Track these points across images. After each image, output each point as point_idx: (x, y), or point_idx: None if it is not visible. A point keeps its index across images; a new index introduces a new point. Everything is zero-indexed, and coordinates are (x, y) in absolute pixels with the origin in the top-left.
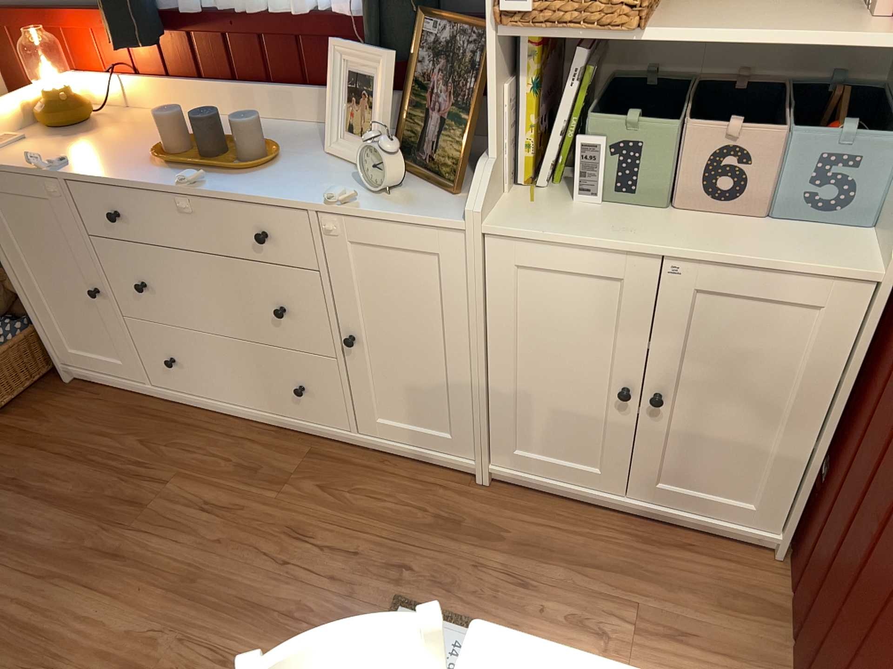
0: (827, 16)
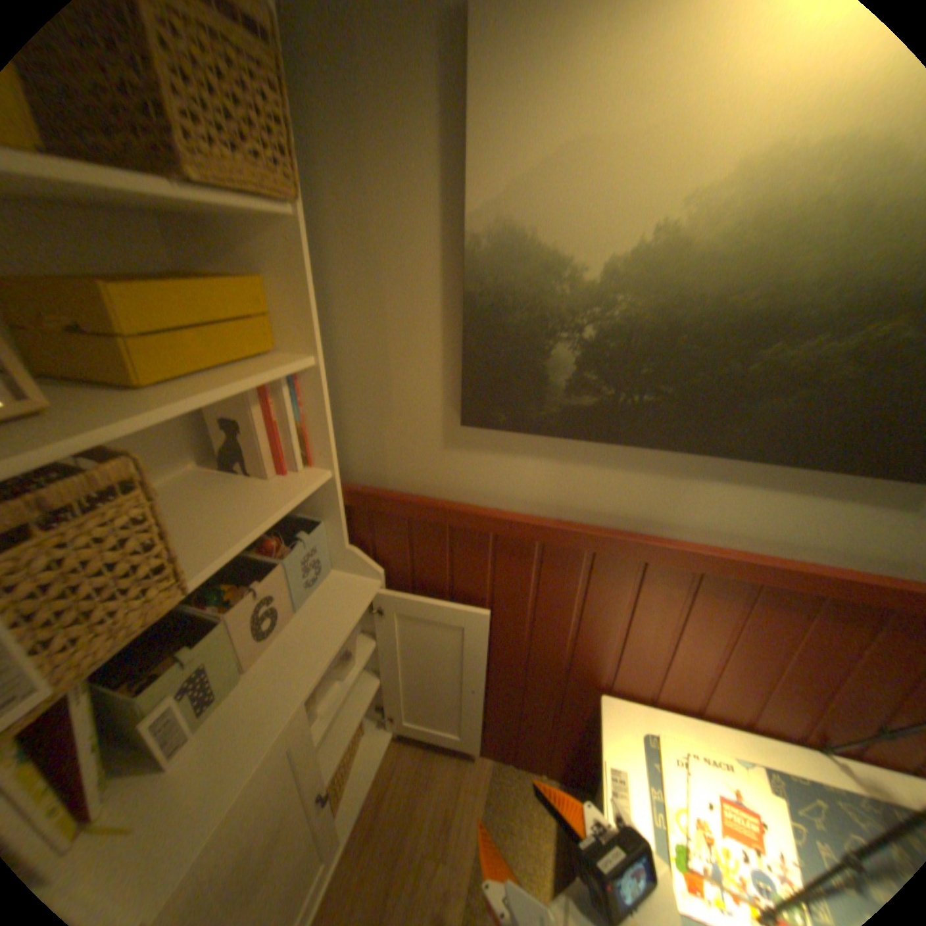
0: (229, 485)
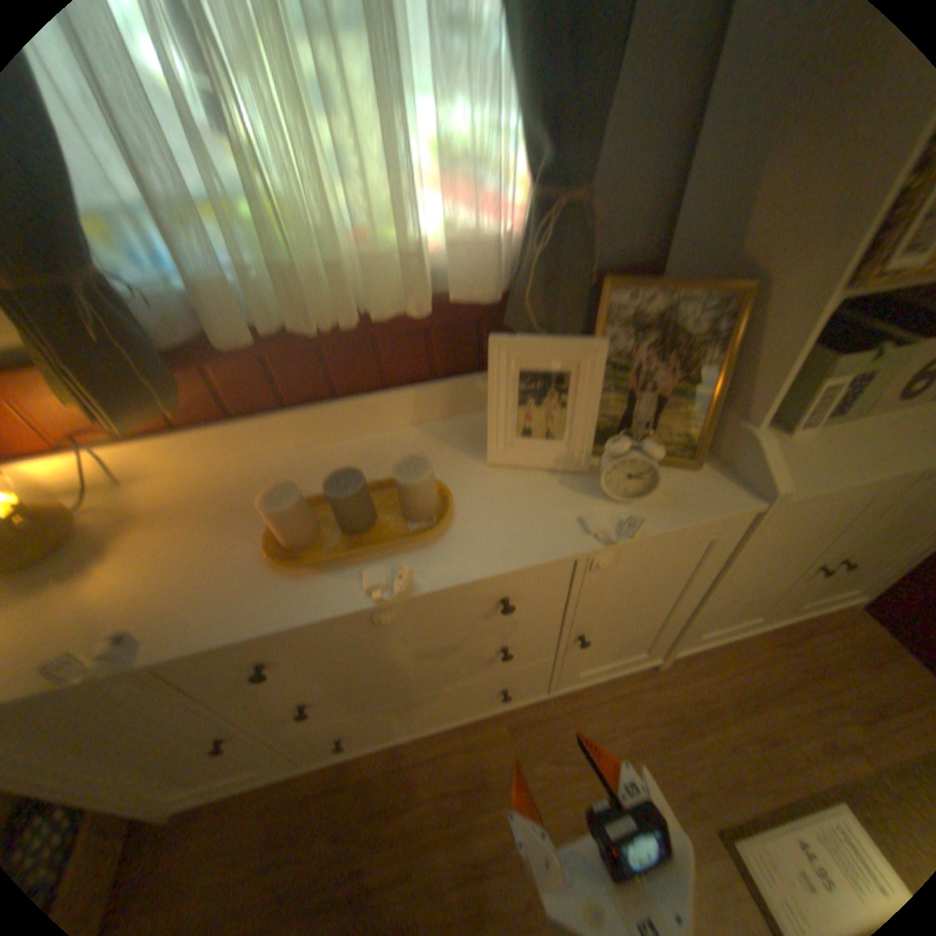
0: None
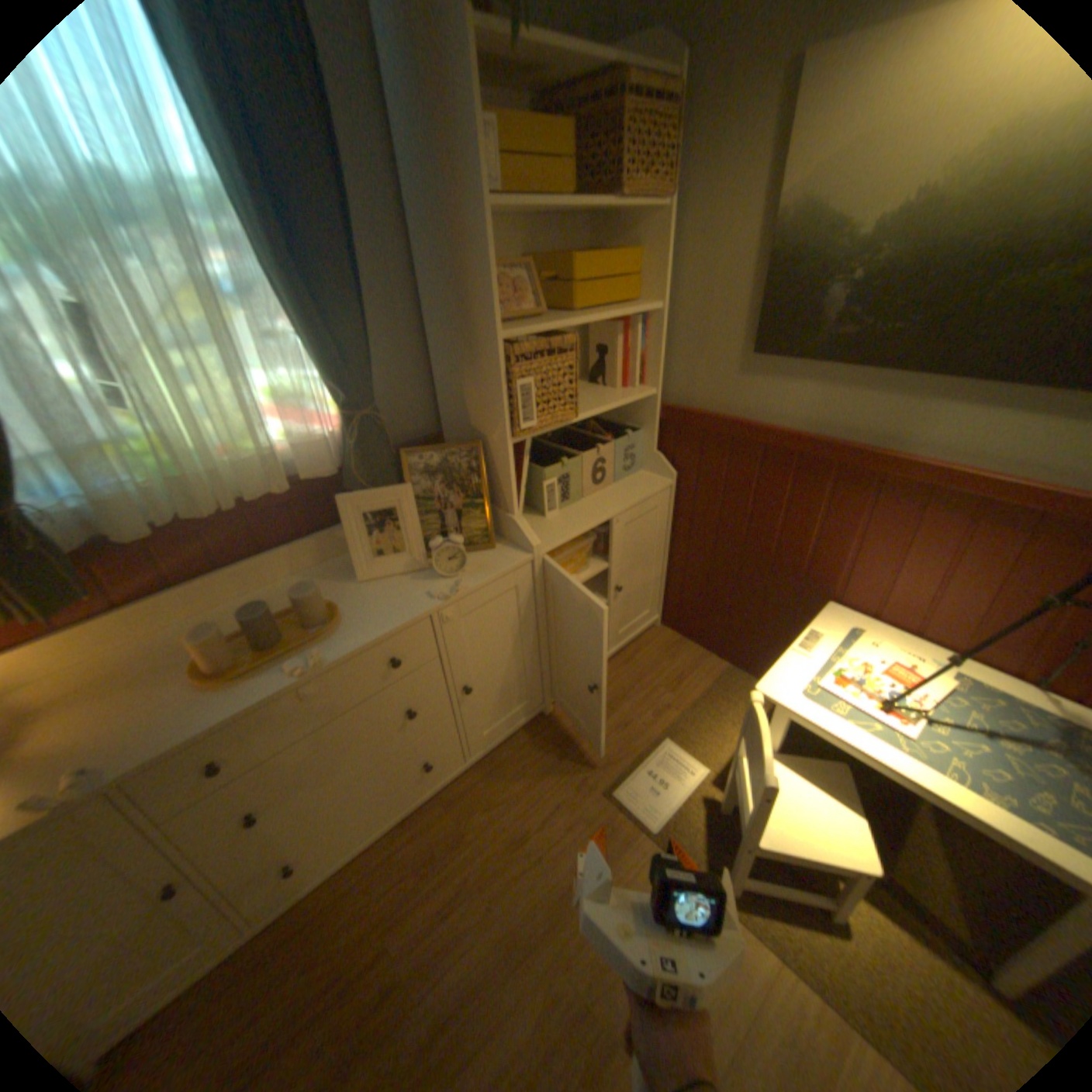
0: (593, 390)
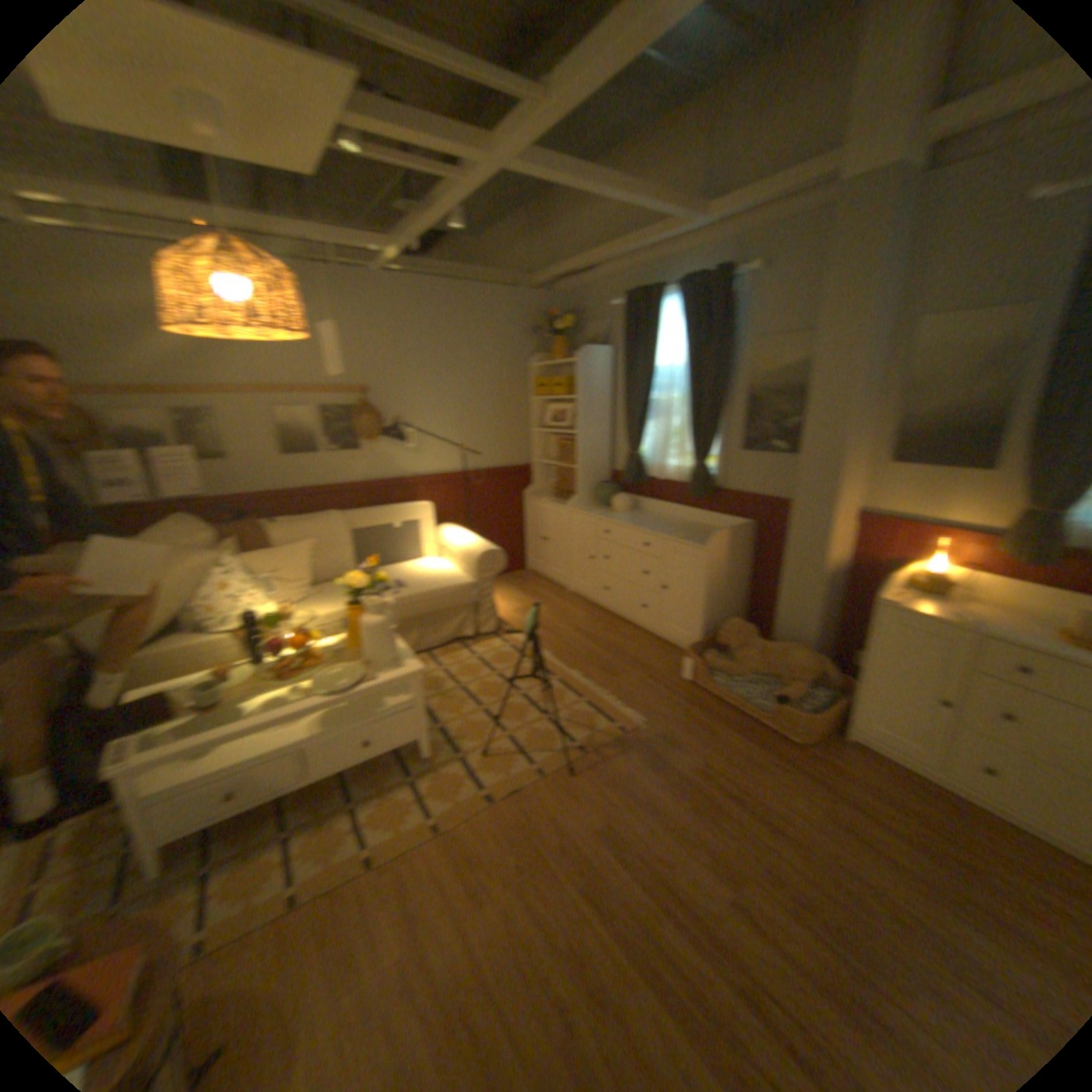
0: None
